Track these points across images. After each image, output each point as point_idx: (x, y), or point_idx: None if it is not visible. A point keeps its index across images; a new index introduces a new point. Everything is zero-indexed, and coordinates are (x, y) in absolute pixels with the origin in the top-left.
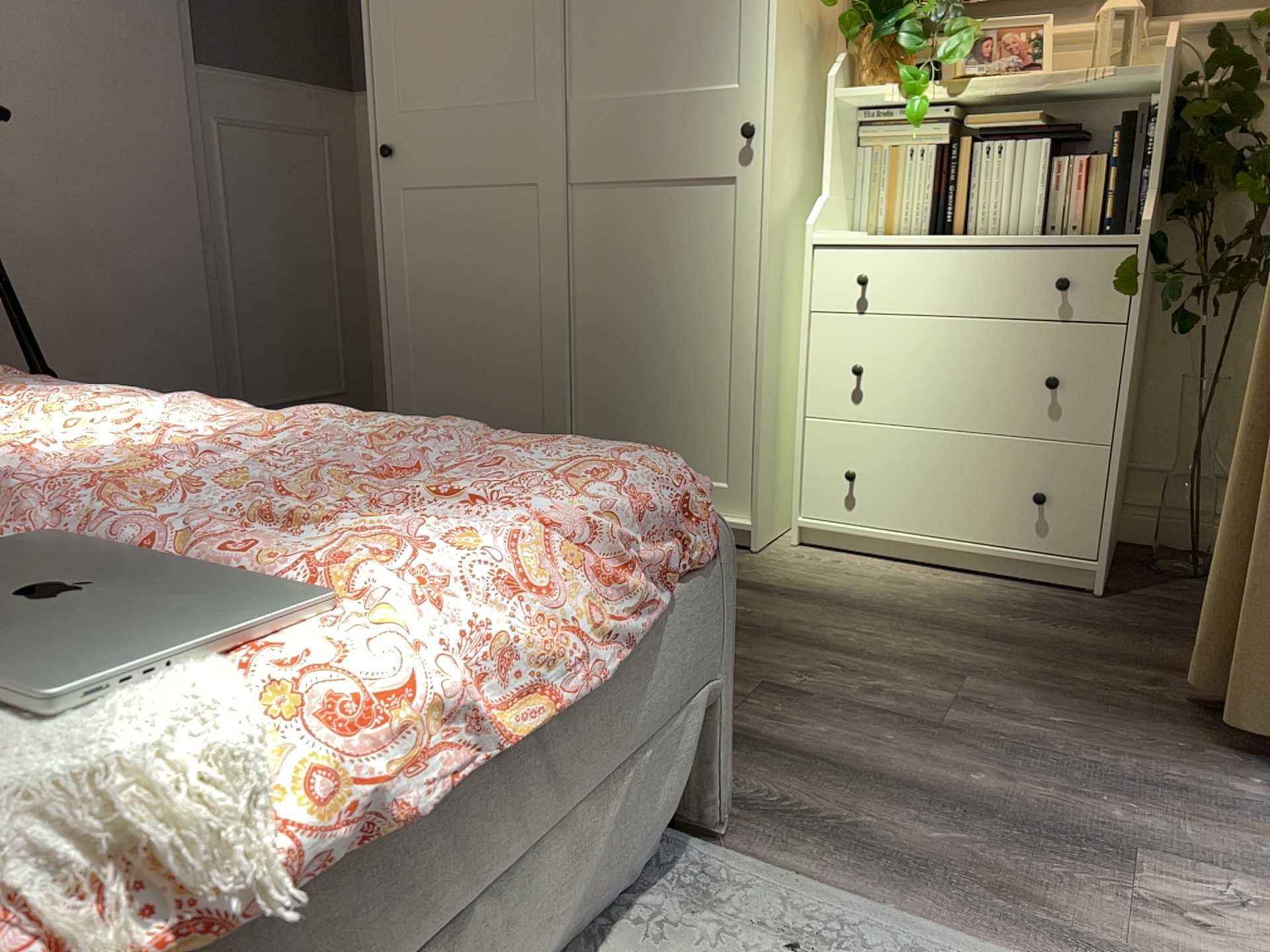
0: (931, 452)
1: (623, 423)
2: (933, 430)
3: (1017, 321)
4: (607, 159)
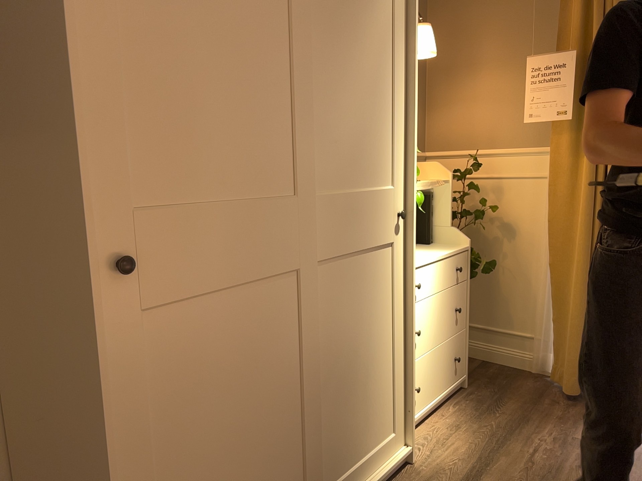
0: (433, 359)
1: (345, 437)
2: (434, 349)
3: (450, 288)
4: (335, 238)
